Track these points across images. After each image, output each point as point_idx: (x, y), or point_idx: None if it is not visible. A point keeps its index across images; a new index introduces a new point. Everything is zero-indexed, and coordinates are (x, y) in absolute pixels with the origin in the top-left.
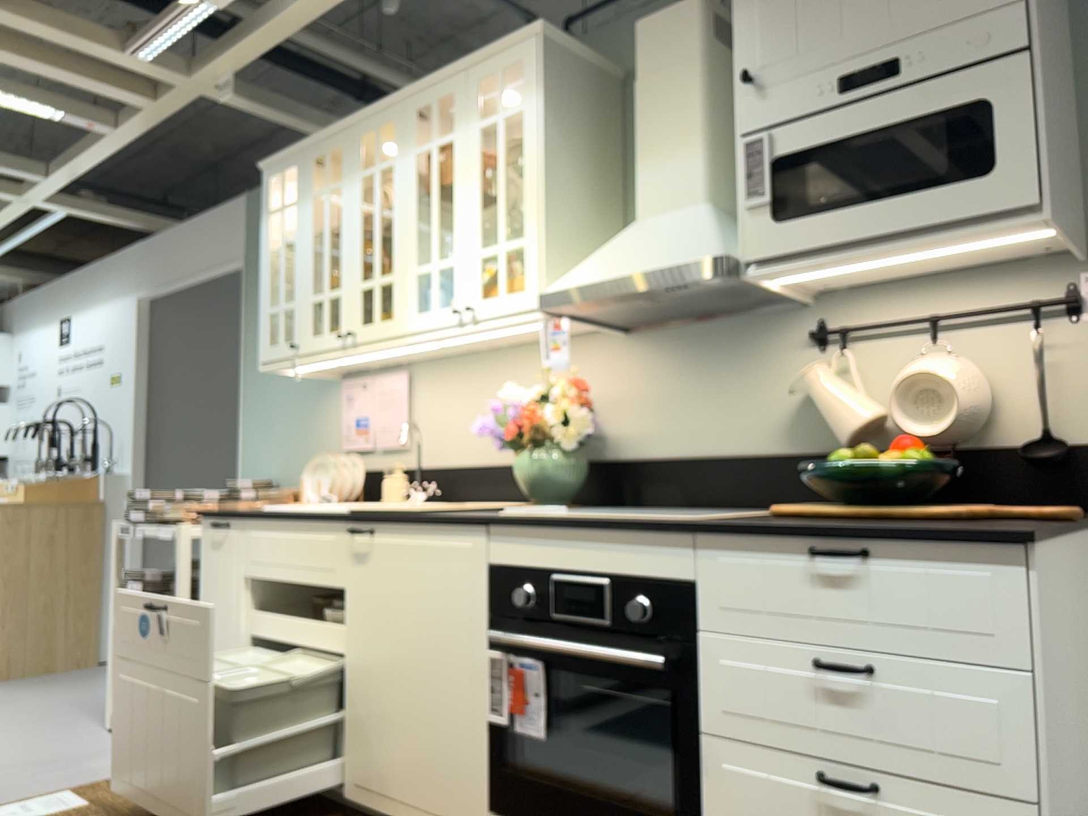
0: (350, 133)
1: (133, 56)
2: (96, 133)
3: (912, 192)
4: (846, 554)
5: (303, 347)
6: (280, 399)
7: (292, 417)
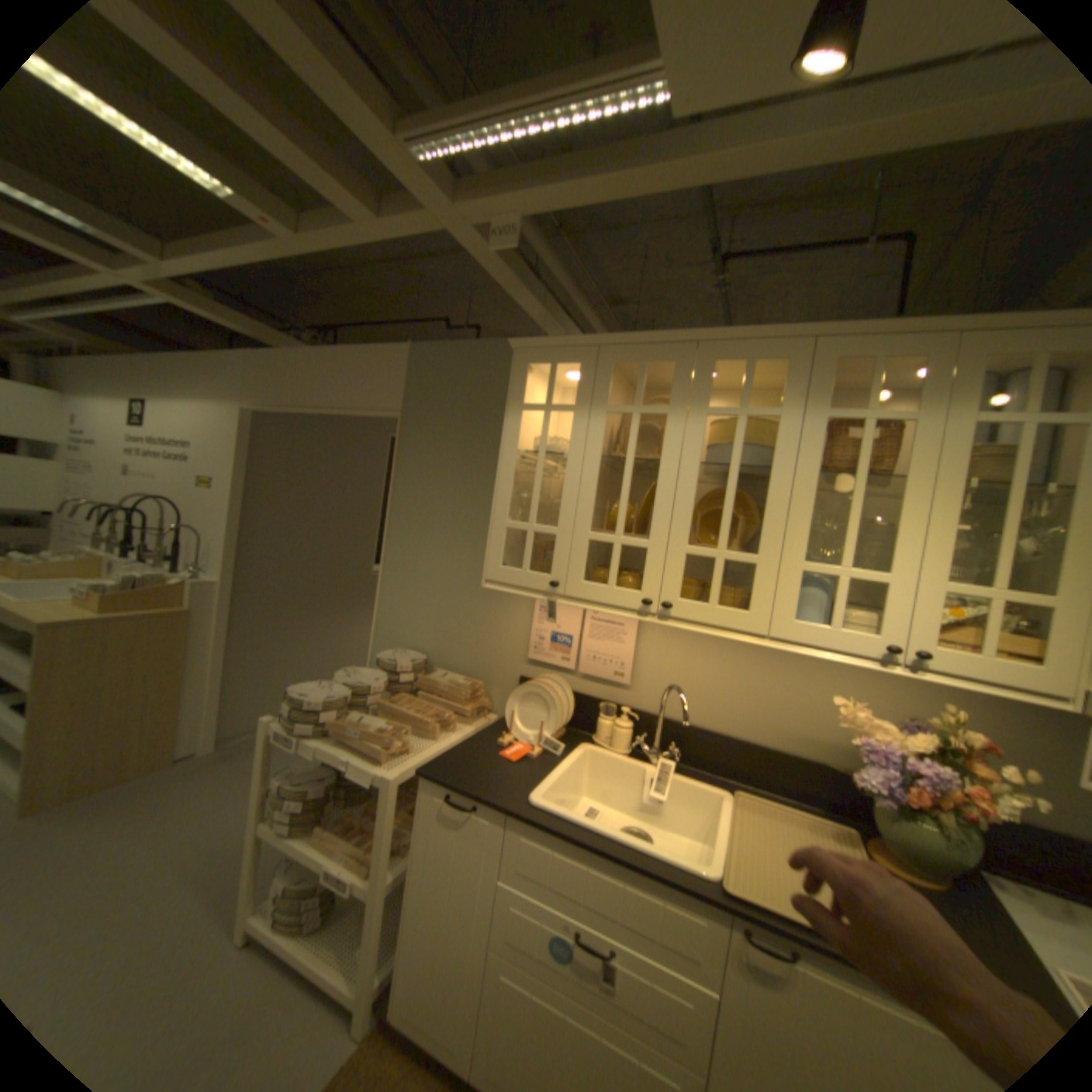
0: (696, 349)
1: (407, 143)
2: (255, 228)
3: None
4: None
5: (569, 588)
6: (439, 574)
7: (455, 599)
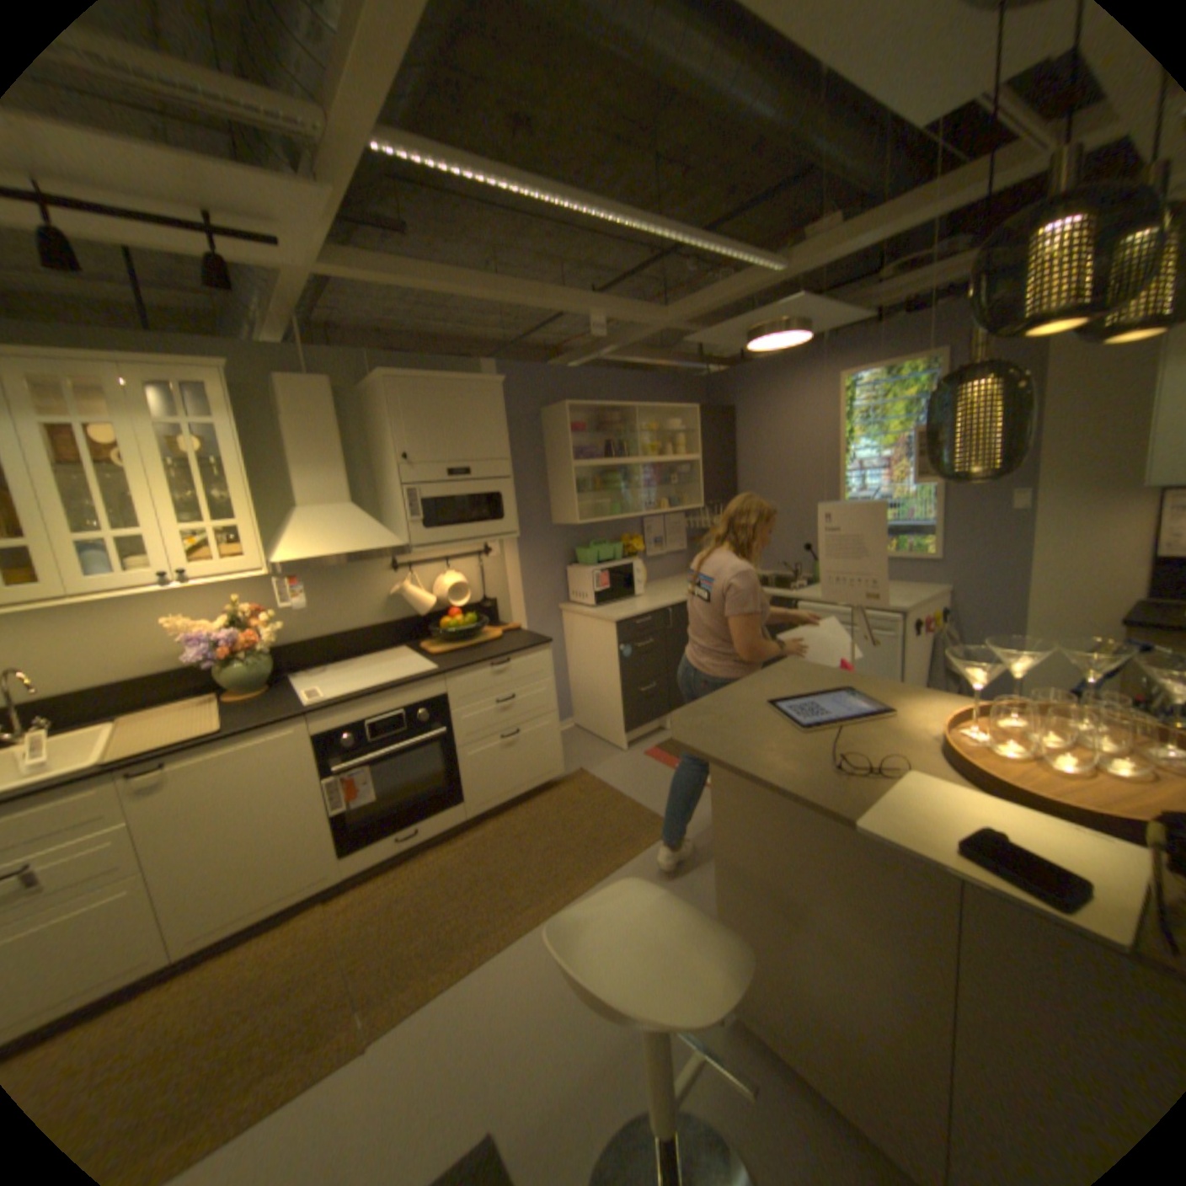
0: None
1: None
2: None
3: (480, 523)
4: (507, 662)
5: None
6: None
7: None
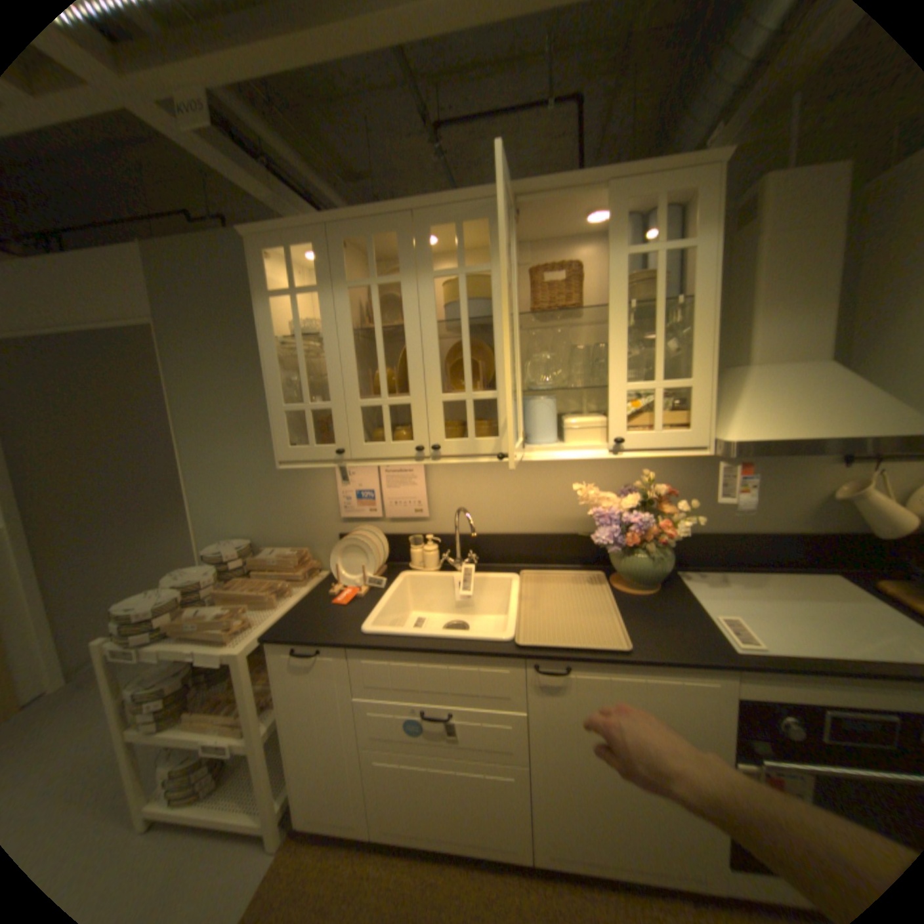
0: (411, 219)
1: None
2: None
3: None
4: None
5: (354, 453)
6: (240, 466)
7: (262, 485)
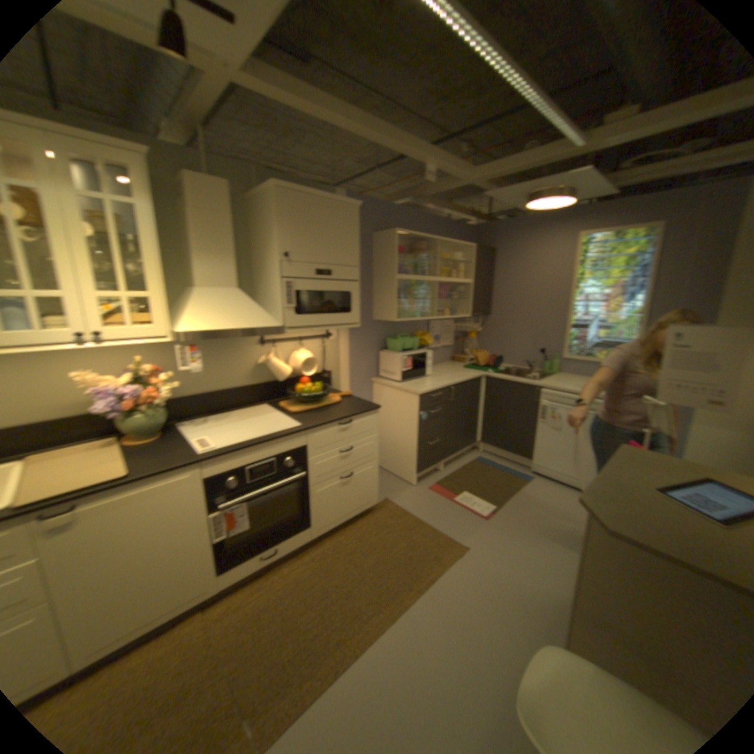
0: None
1: None
2: None
3: (333, 314)
4: (348, 422)
5: None
6: None
7: None
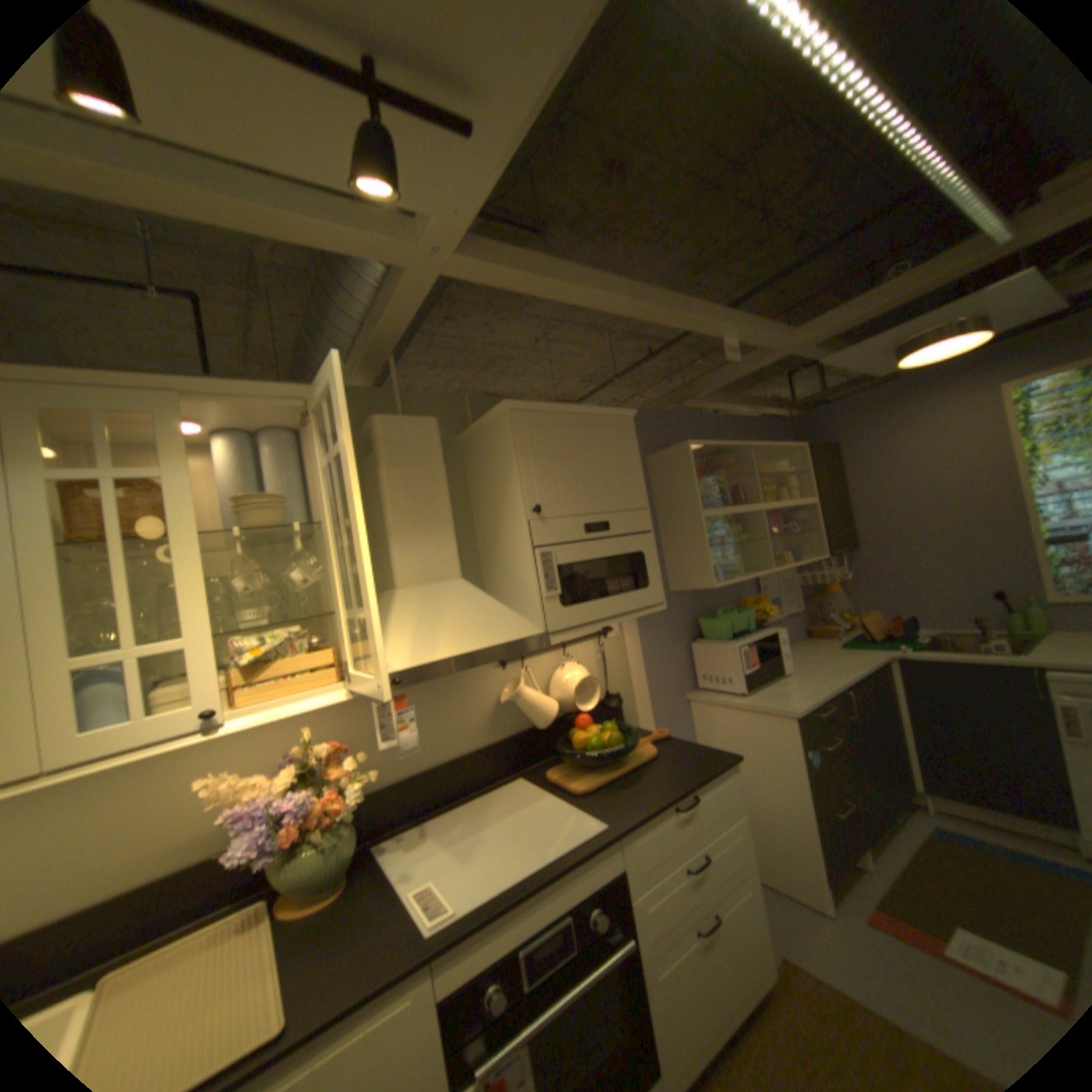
0: None
1: None
2: None
3: (623, 593)
4: (695, 804)
5: None
6: None
7: None
